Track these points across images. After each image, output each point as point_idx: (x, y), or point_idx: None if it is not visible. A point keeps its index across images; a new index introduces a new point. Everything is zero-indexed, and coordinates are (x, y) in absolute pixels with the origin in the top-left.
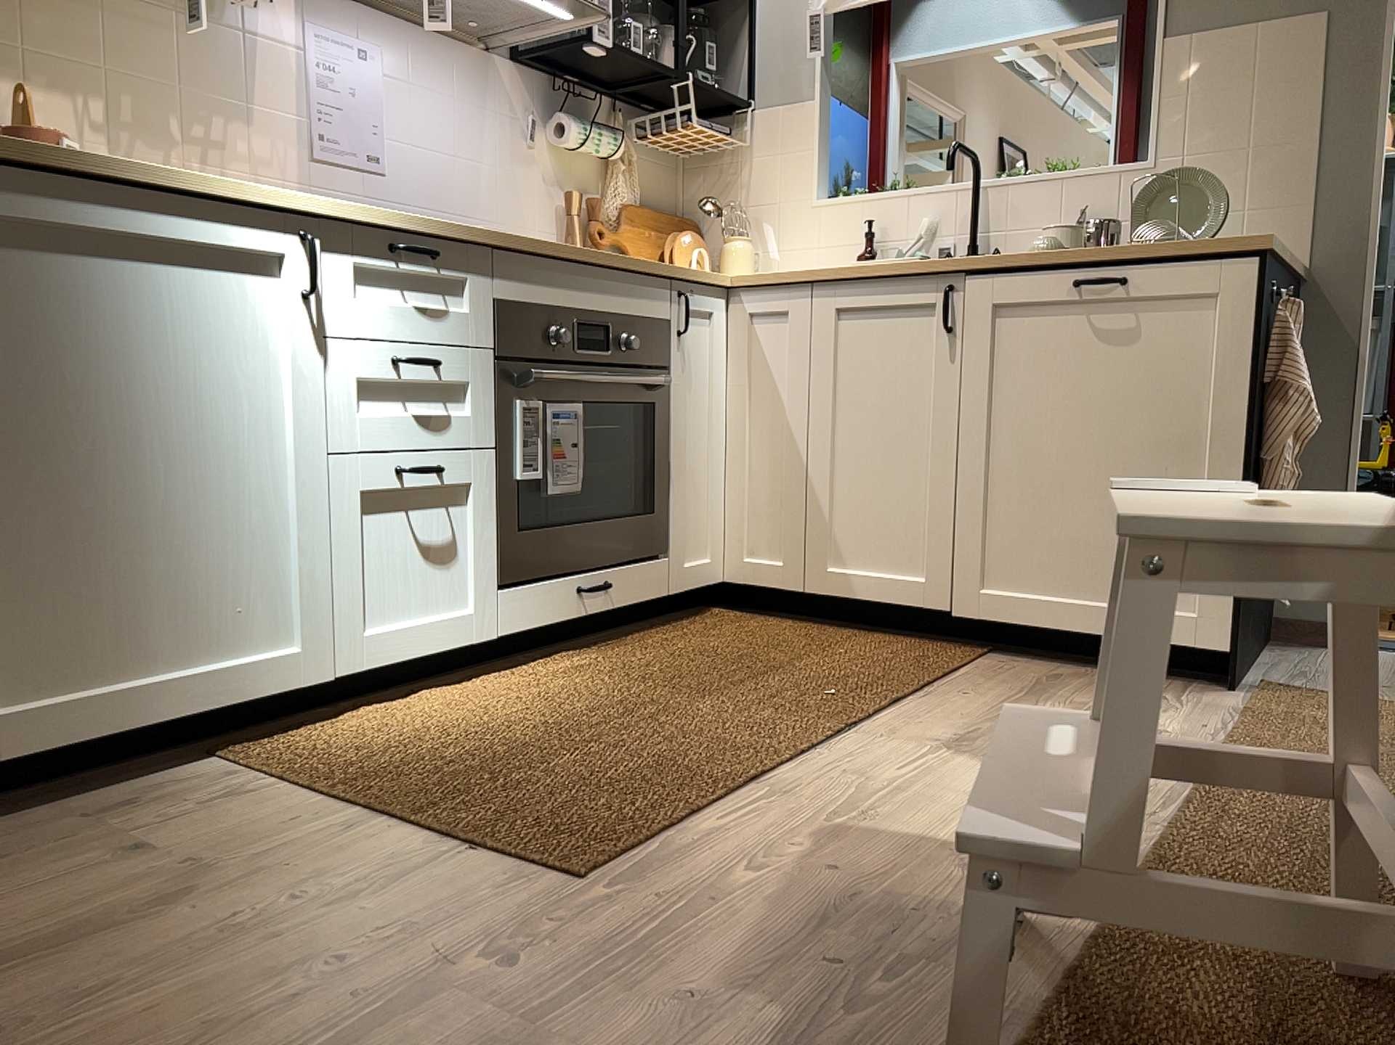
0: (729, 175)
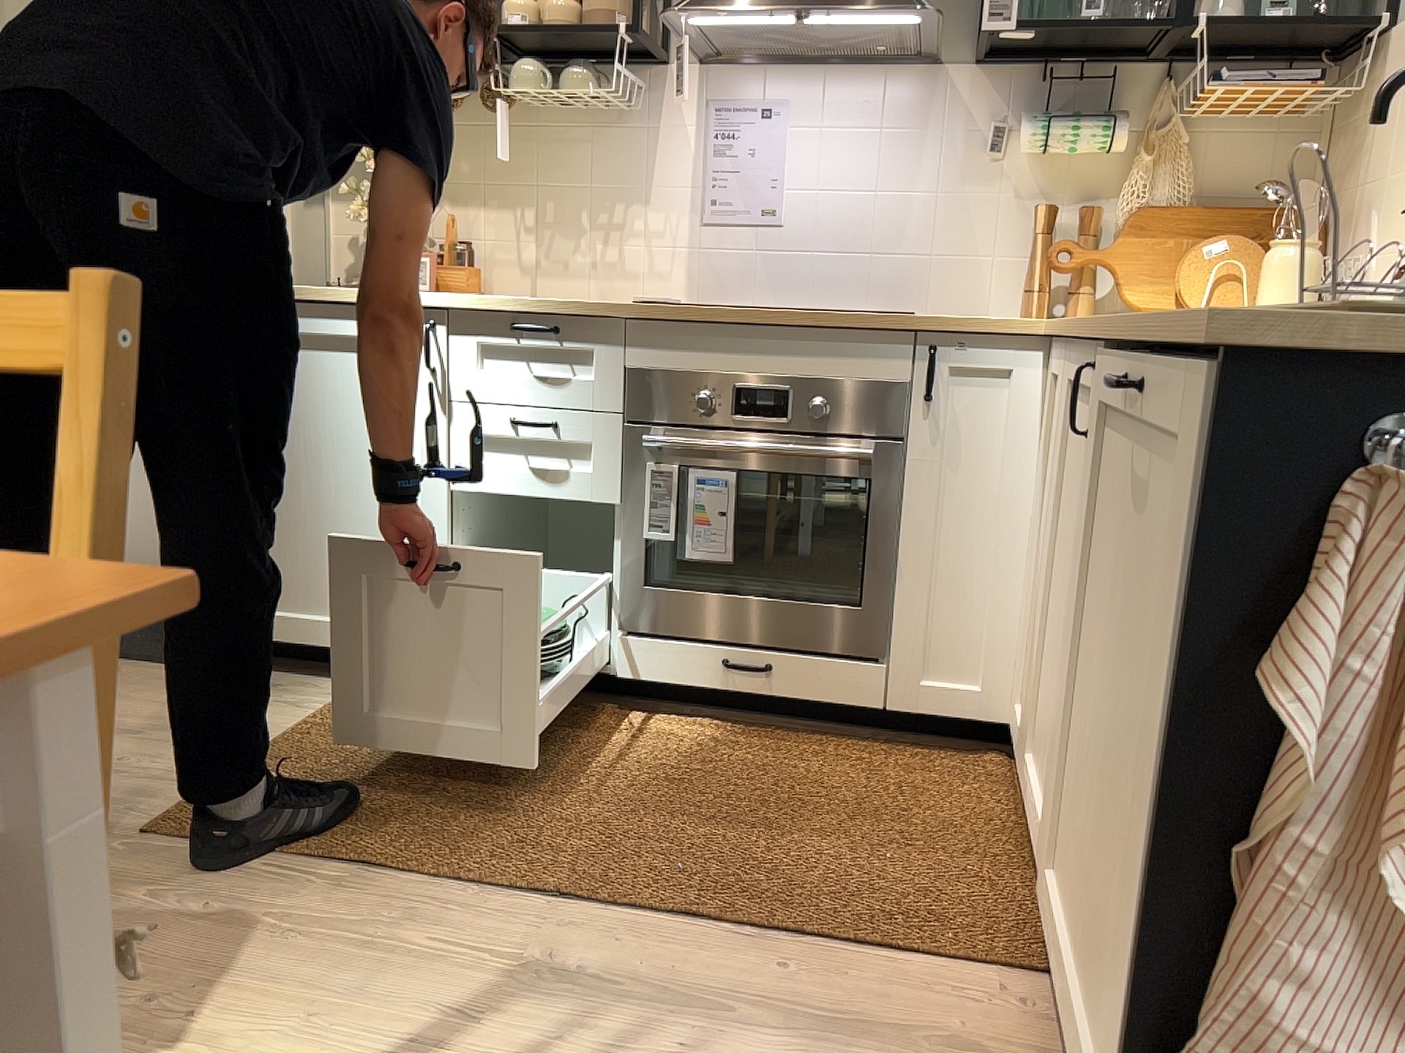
0: (1350, 140)
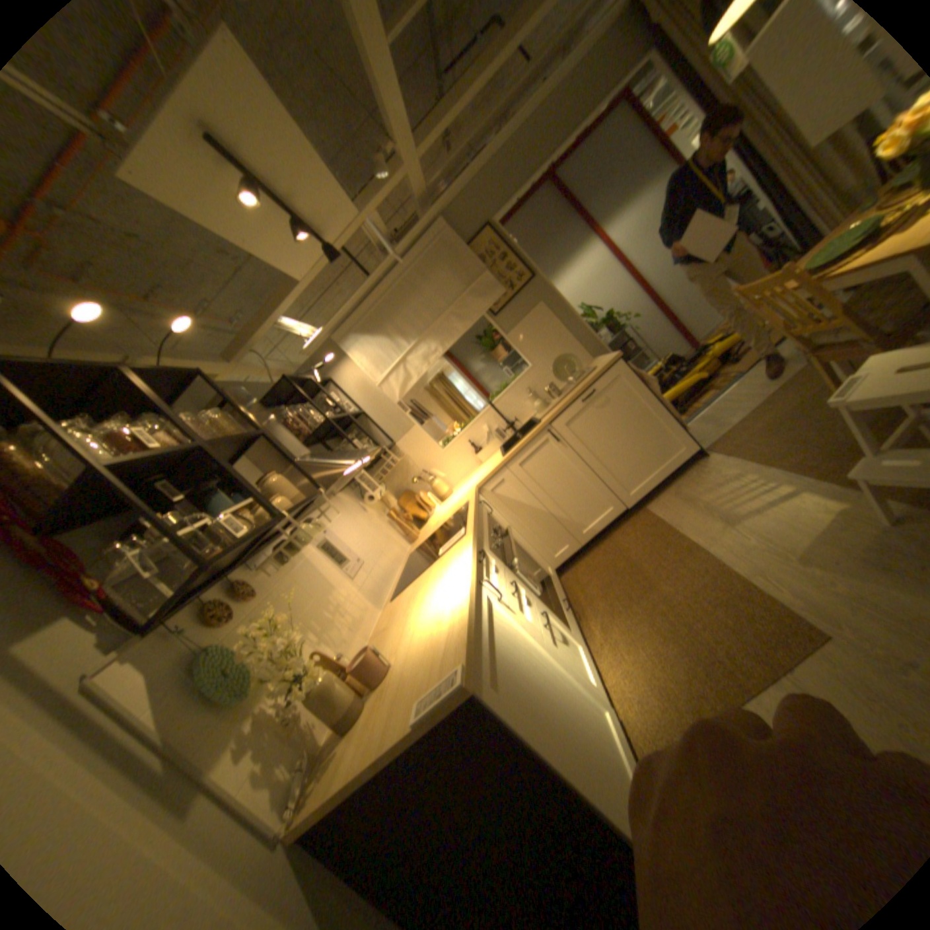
0: (406, 465)
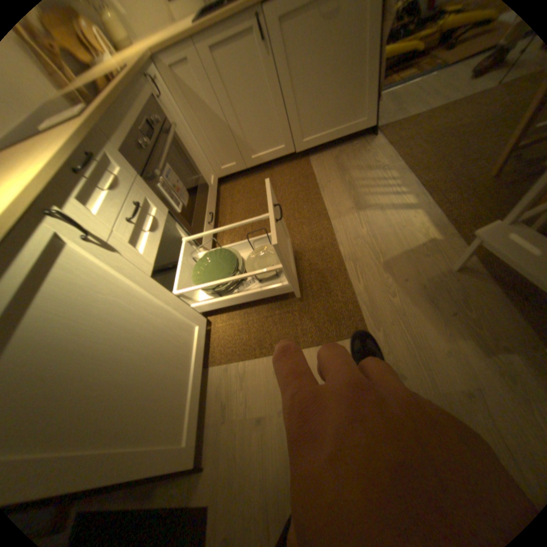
0: None
